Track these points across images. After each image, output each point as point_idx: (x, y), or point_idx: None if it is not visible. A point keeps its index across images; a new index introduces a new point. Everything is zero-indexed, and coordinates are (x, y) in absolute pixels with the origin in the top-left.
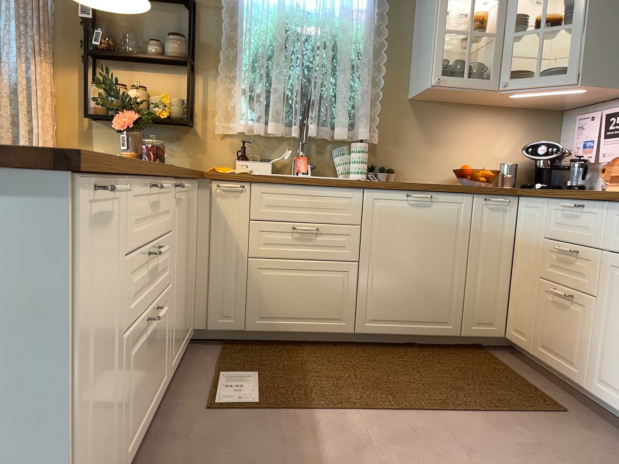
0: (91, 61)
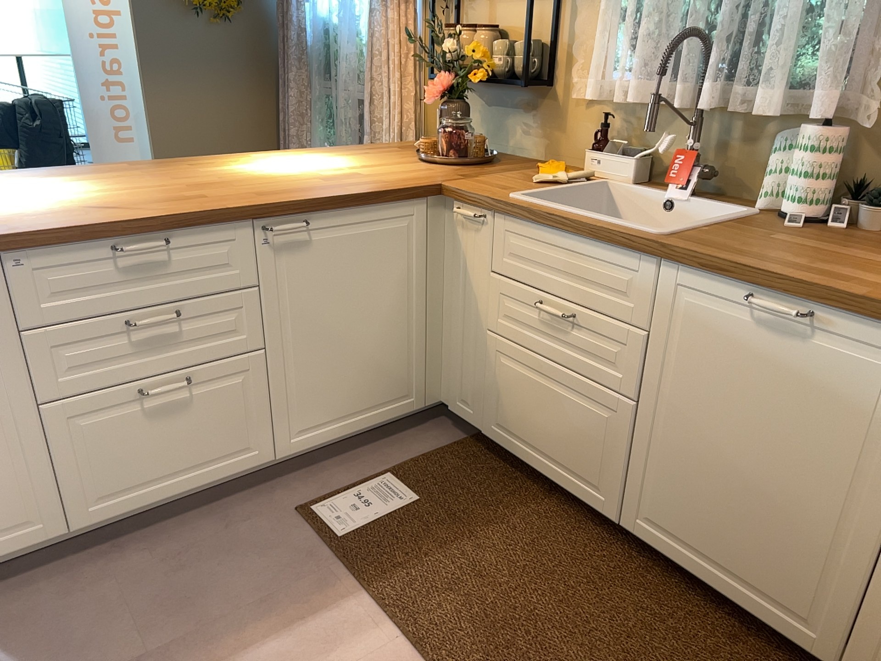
0: None
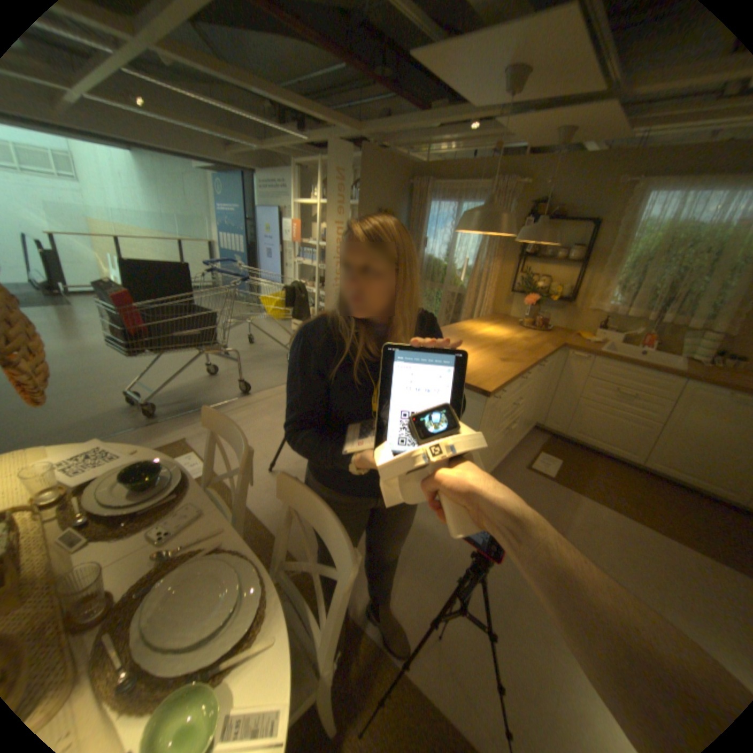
0: (521, 257)
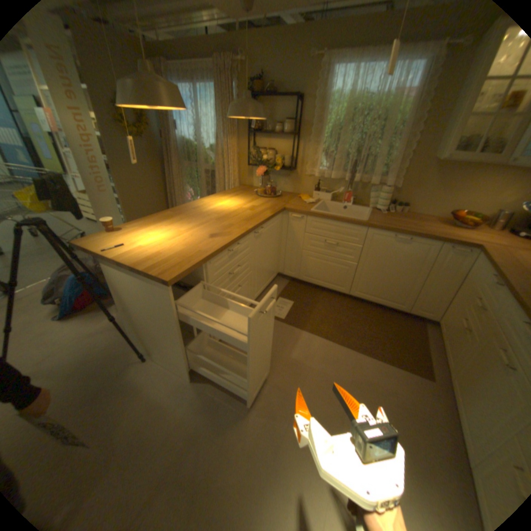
0: (251, 133)
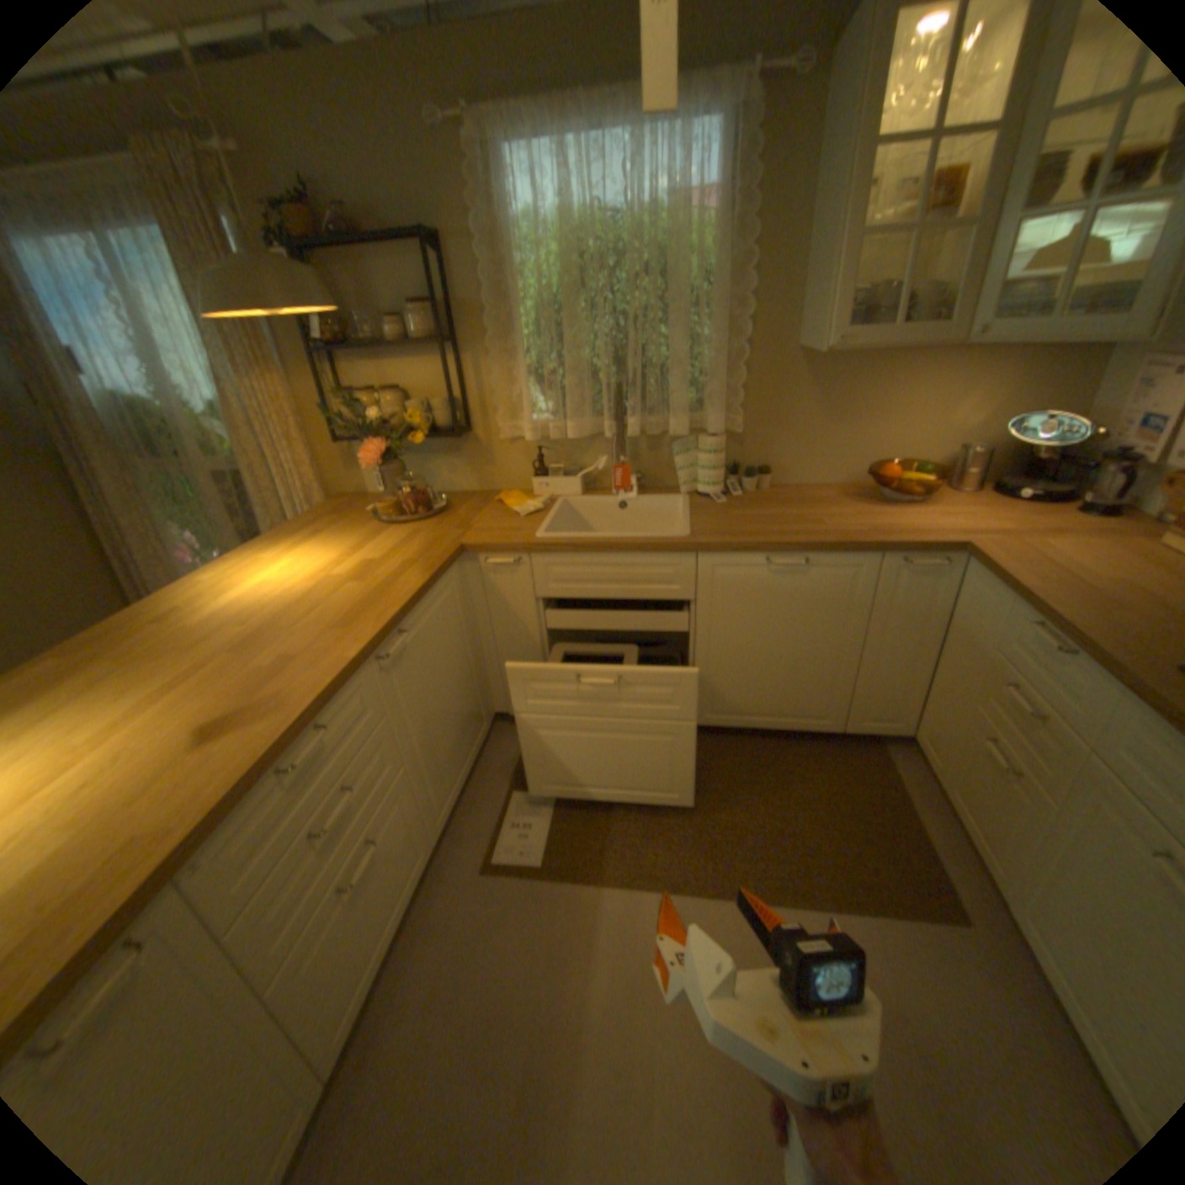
0: (322, 352)
